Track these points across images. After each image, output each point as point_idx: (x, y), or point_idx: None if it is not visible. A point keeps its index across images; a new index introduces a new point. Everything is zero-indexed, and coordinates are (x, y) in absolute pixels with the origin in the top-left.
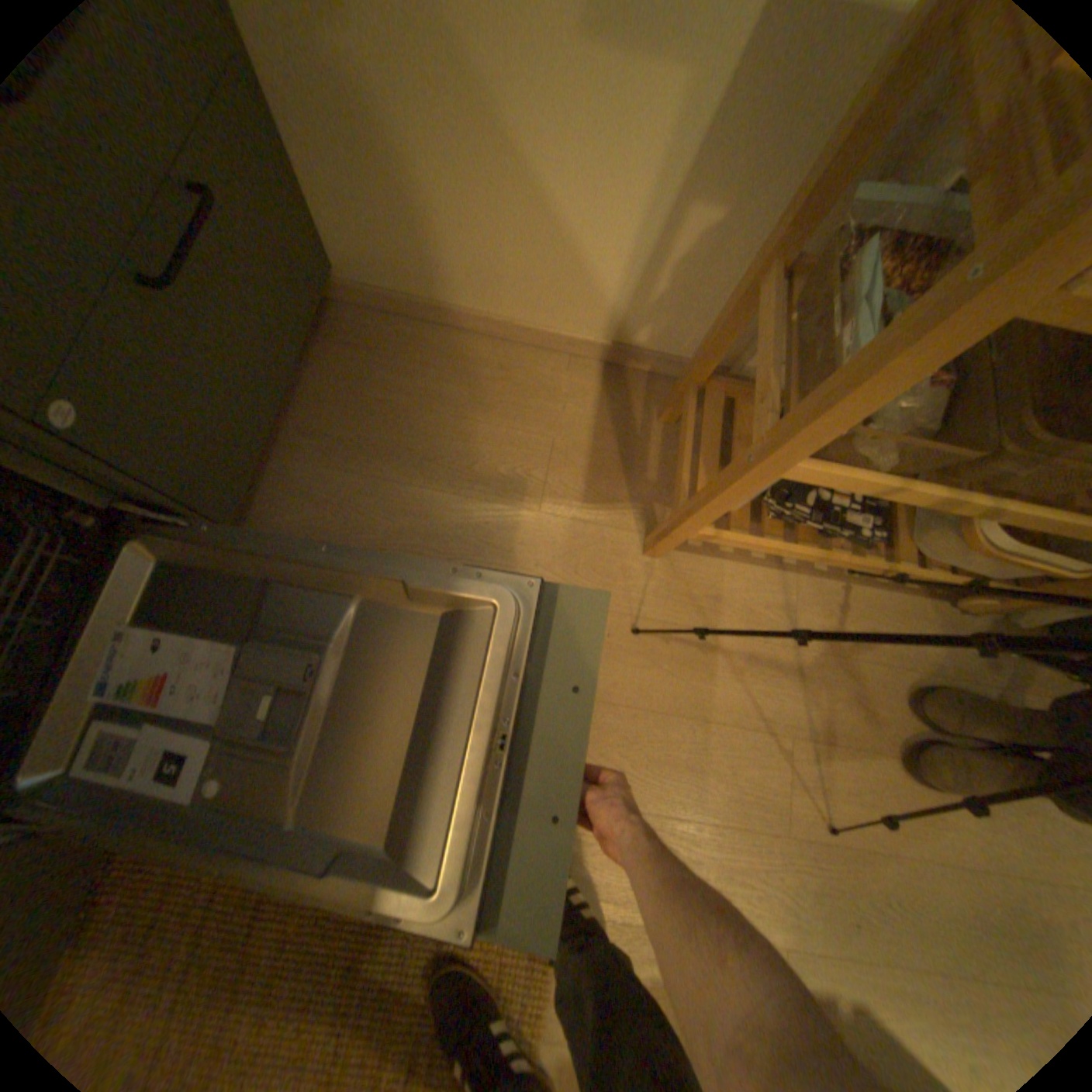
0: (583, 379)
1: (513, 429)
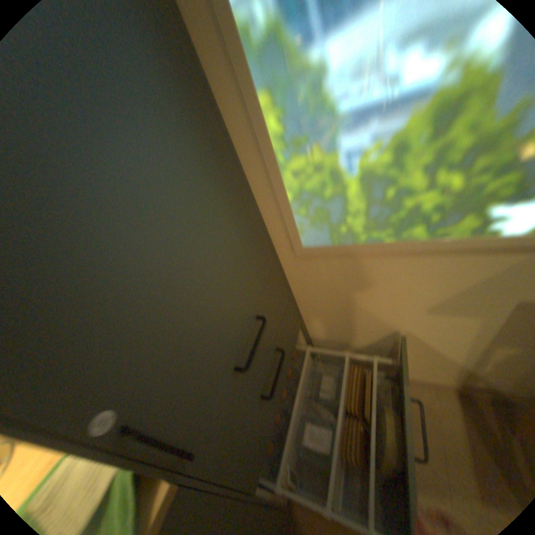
0: (449, 403)
1: (417, 437)
